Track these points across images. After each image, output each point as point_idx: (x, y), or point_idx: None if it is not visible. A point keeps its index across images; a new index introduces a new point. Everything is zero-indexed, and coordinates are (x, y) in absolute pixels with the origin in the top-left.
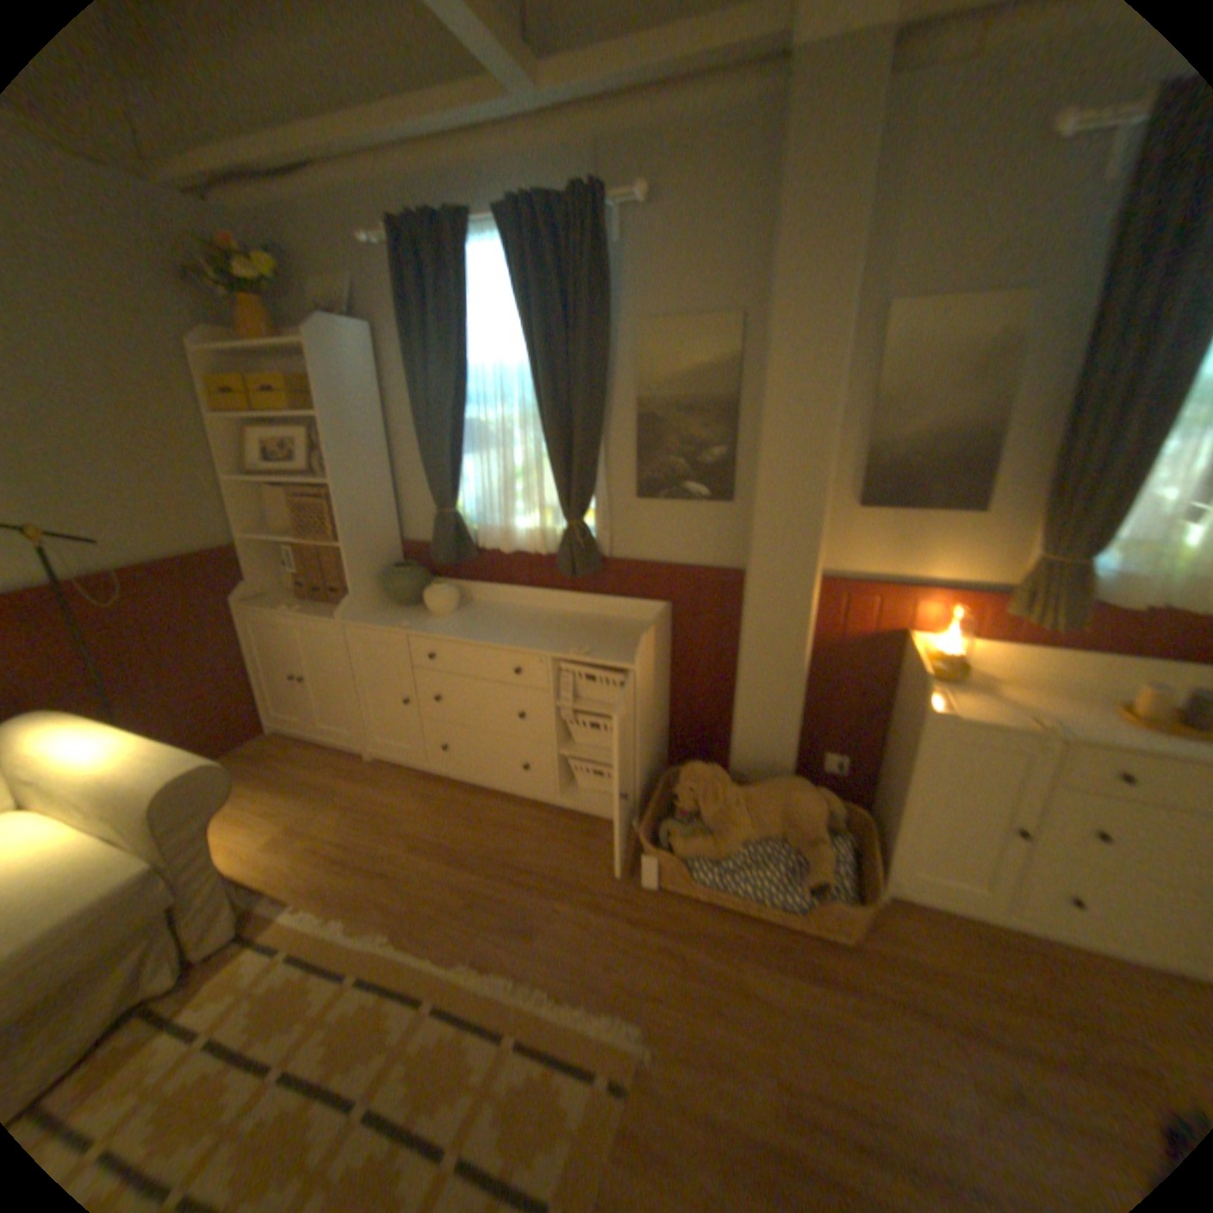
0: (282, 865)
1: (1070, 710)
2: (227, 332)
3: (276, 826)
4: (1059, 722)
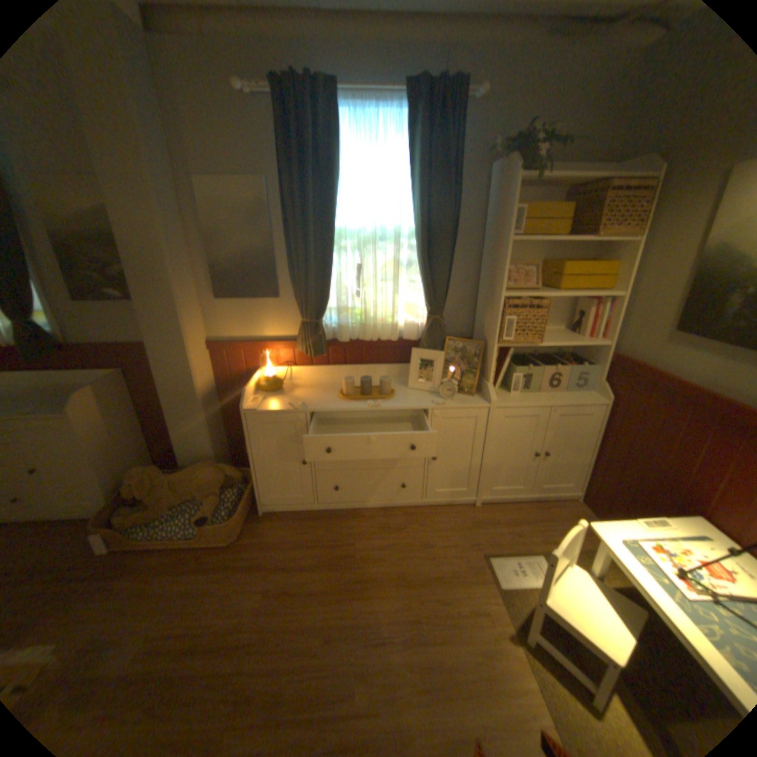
0: None
1: (318, 396)
2: None
3: None
4: (303, 404)
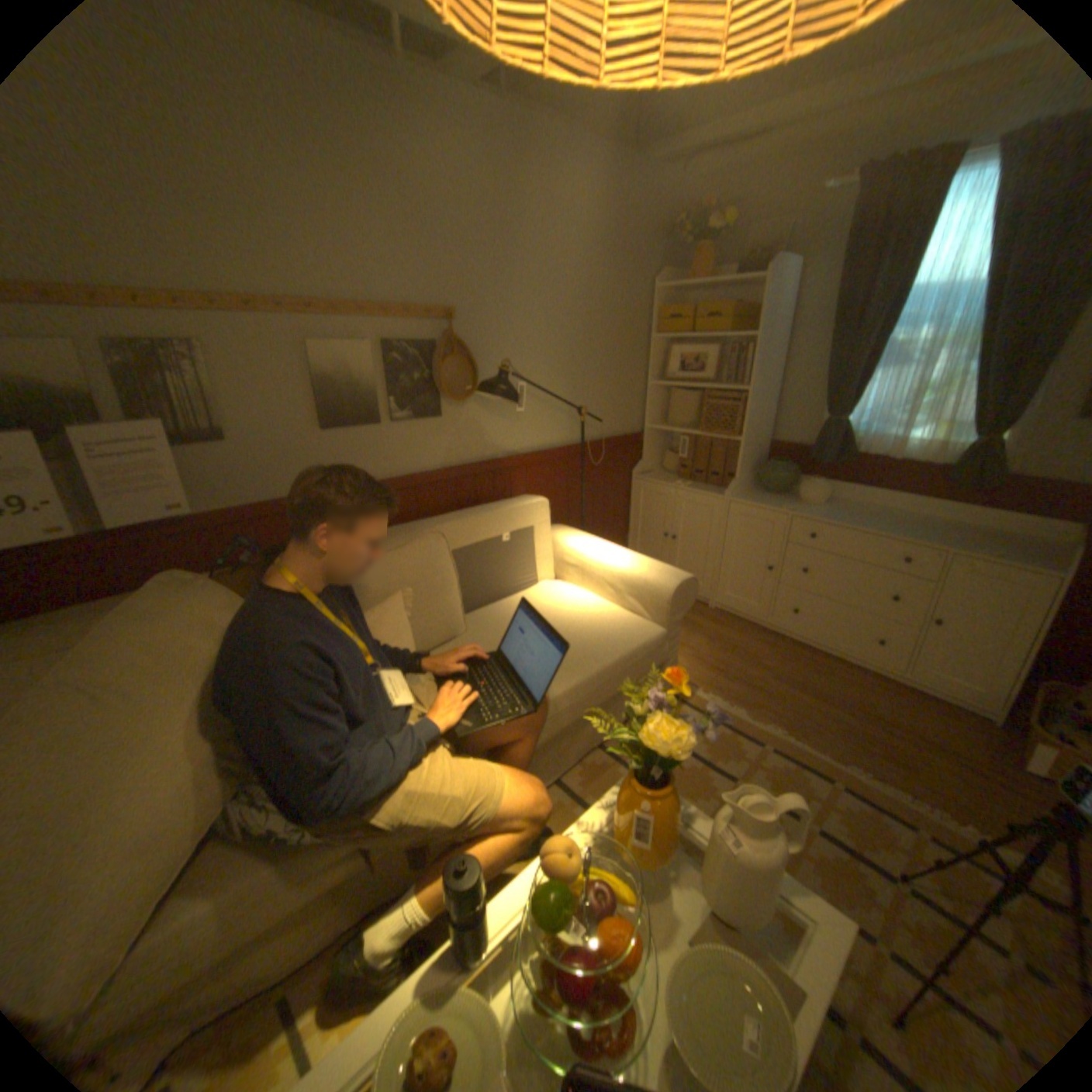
0: (680, 661)
1: None
2: (675, 273)
3: None
4: None
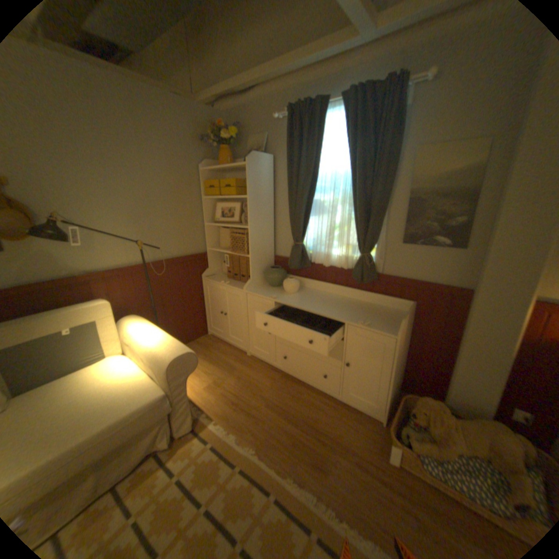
0: (211, 399)
1: None
2: (214, 161)
3: (210, 379)
4: None
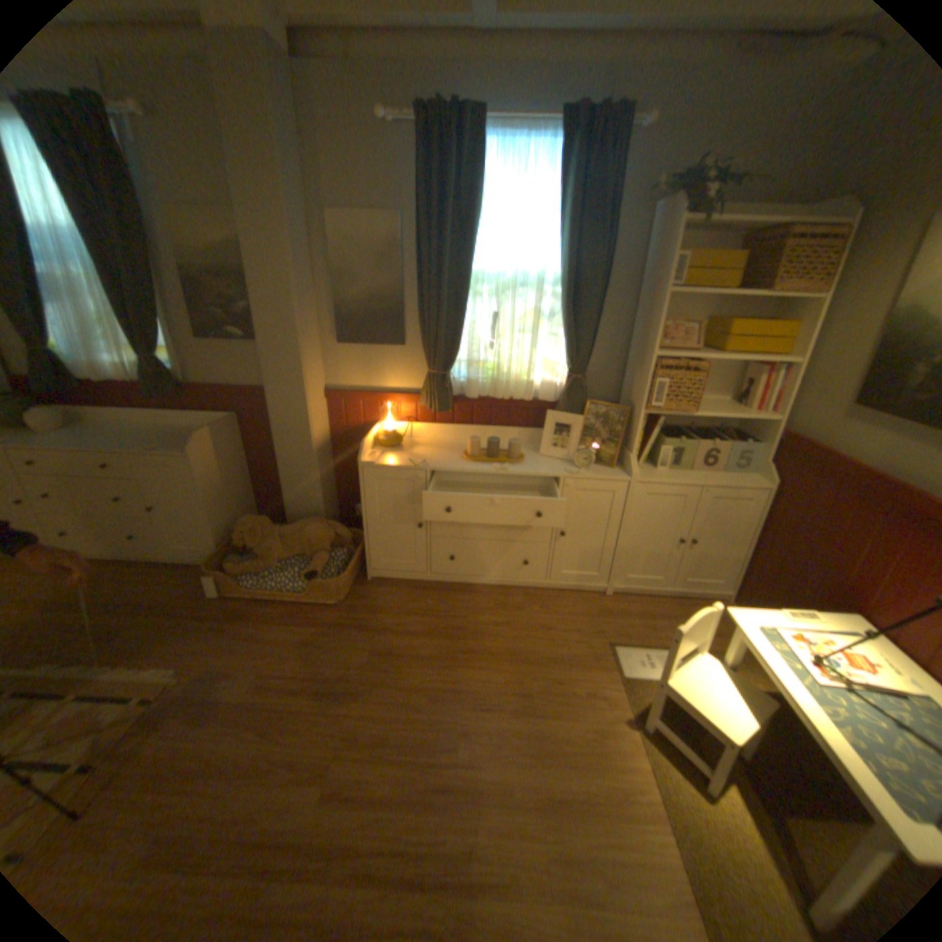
0: None
1: (439, 456)
2: None
3: None
4: (423, 461)
